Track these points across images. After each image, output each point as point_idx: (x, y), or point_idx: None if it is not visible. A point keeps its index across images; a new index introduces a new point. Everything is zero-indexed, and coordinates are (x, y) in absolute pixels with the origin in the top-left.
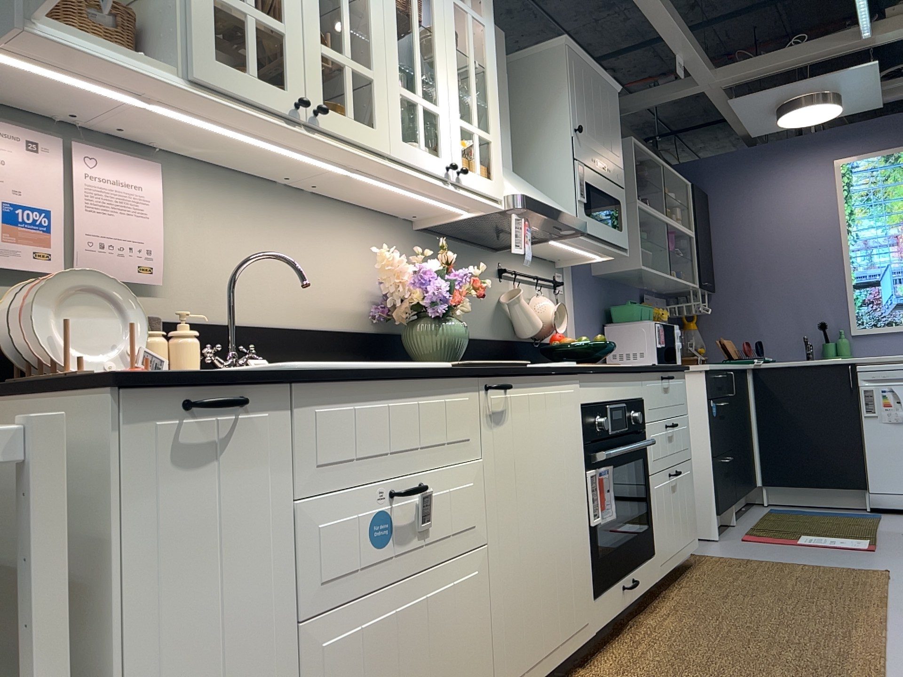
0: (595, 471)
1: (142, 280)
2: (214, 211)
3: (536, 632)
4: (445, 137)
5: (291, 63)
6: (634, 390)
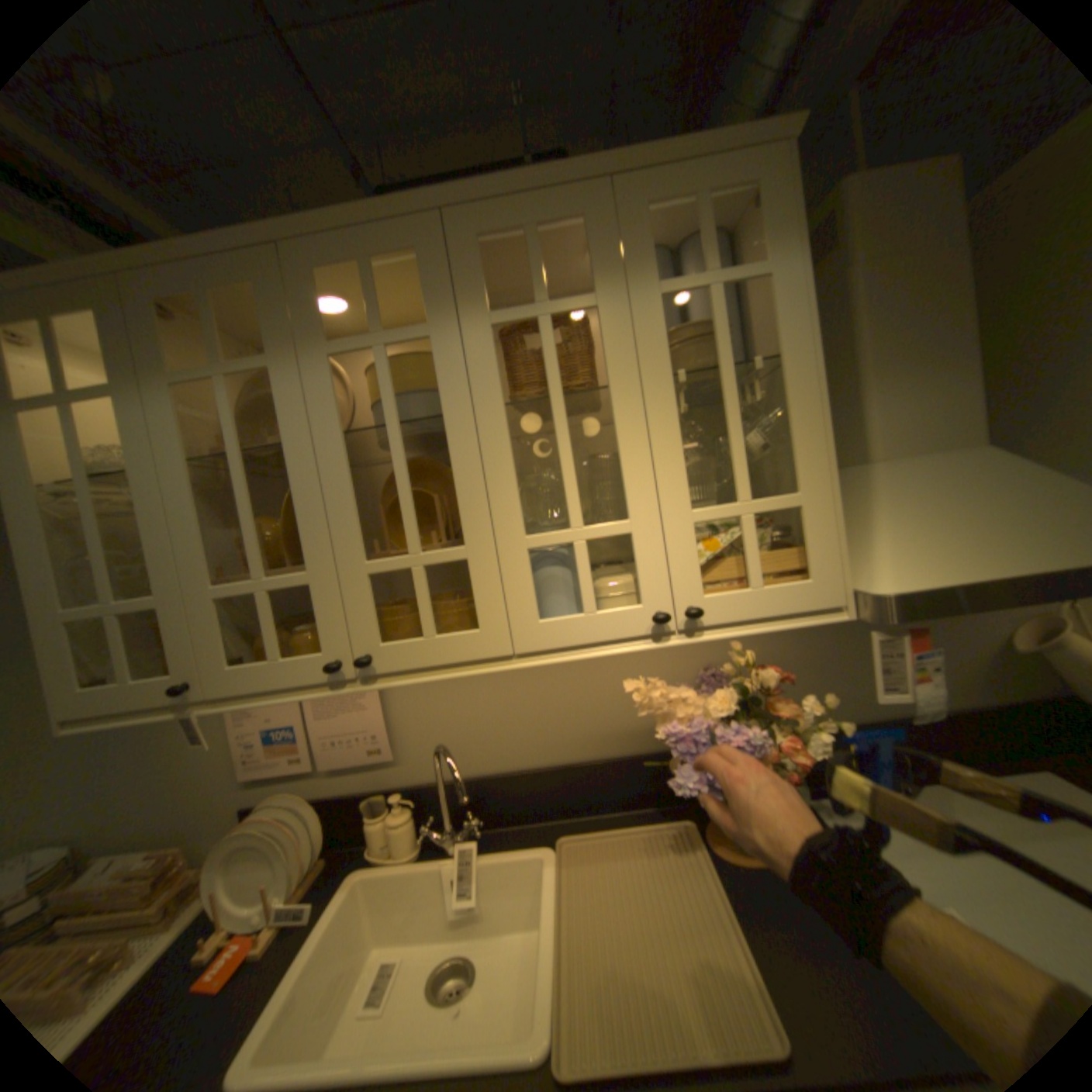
0: None
1: (375, 760)
2: None
3: None
4: (649, 565)
5: (324, 615)
6: None
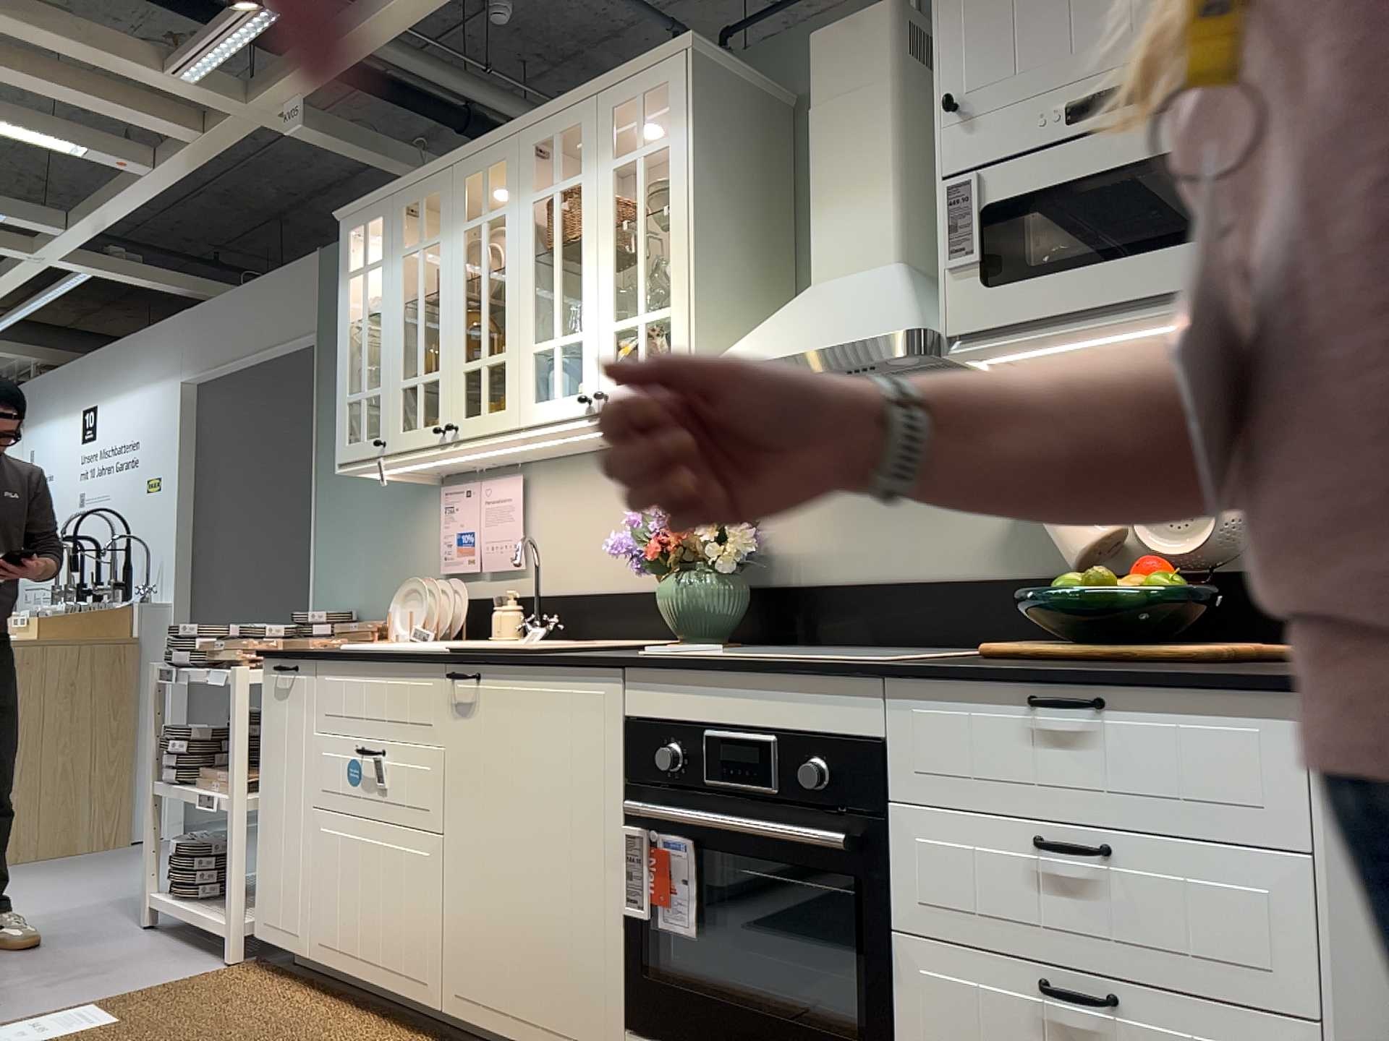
0: (651, 834)
1: (513, 567)
2: (562, 495)
3: (497, 975)
4: (587, 362)
5: (441, 398)
6: (832, 717)
